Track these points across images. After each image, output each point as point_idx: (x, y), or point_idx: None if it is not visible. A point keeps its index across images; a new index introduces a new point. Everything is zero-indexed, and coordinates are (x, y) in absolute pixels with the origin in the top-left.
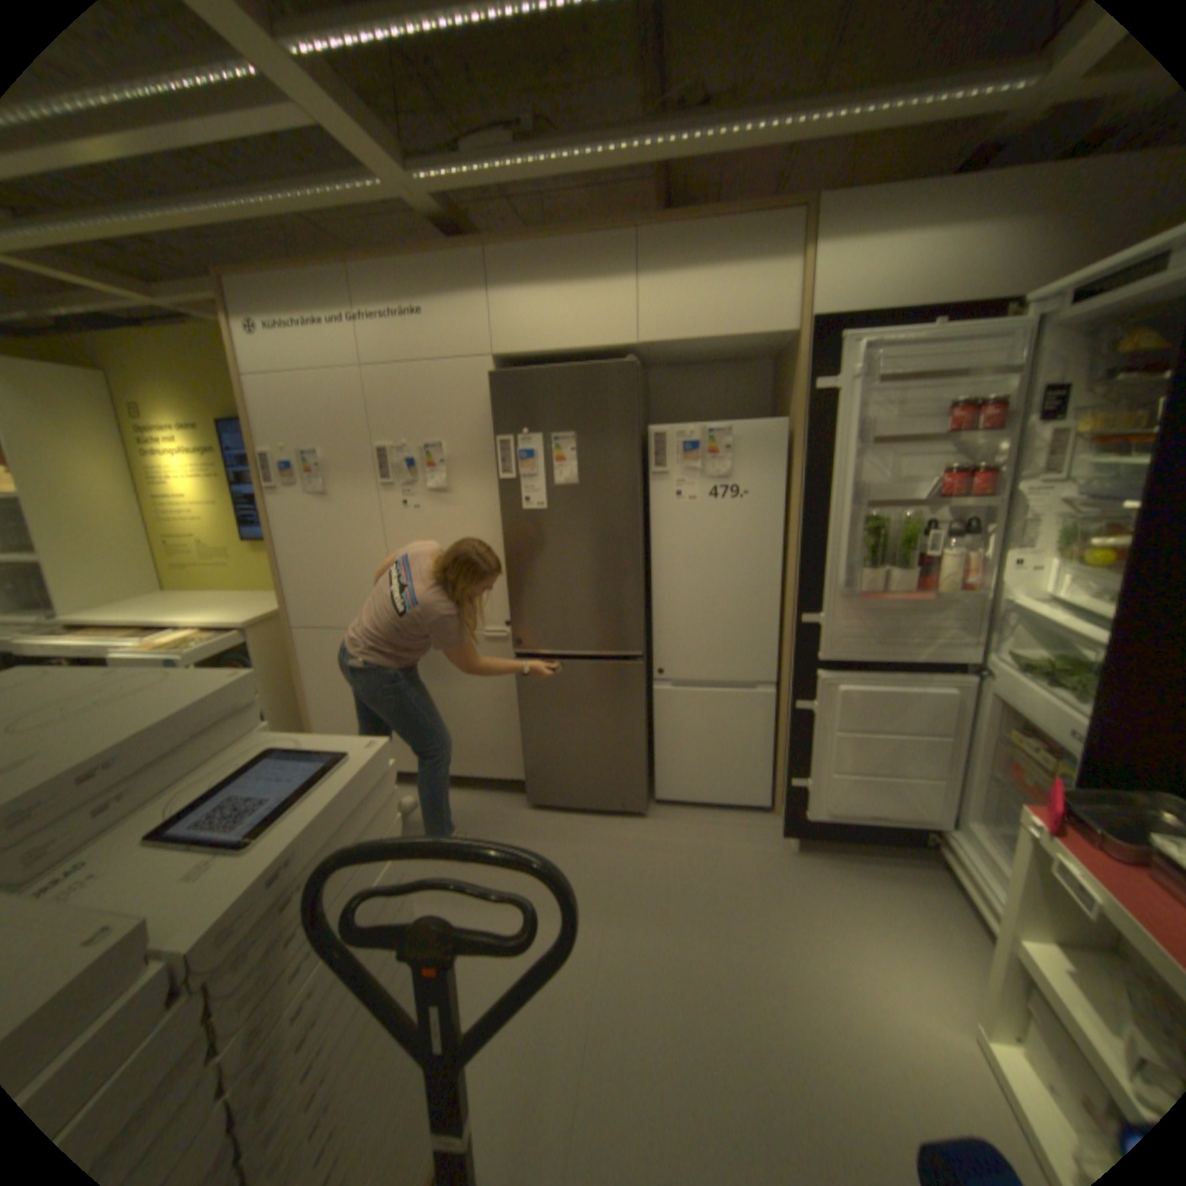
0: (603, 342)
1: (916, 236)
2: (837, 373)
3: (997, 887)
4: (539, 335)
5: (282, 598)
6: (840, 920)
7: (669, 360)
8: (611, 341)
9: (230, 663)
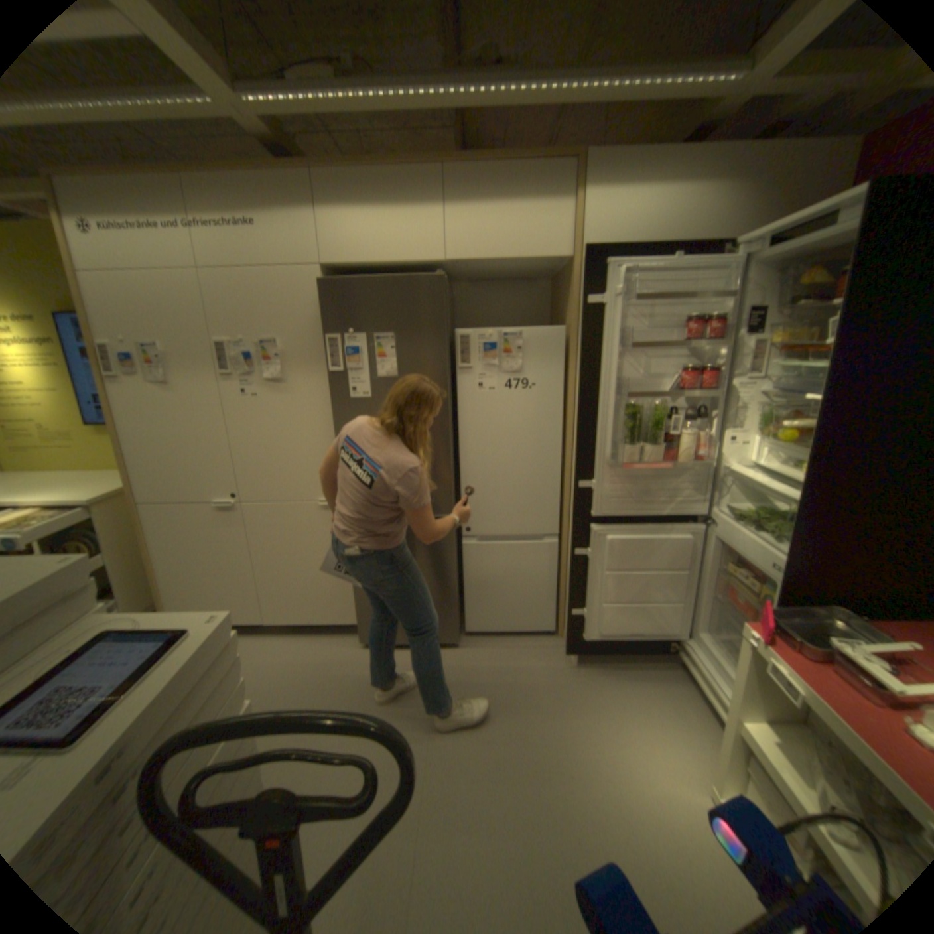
0: (416, 258)
1: (657, 187)
2: (603, 291)
3: (719, 679)
4: (361, 249)
5: (126, 477)
6: (610, 715)
7: (470, 276)
8: (423, 257)
9: (76, 537)
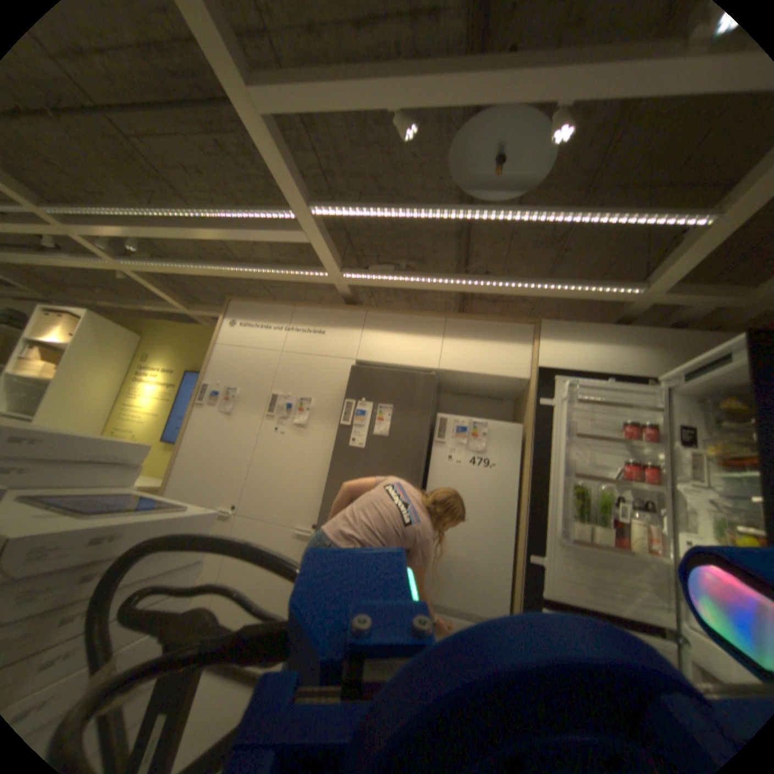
0: (418, 364)
1: (591, 345)
2: (551, 396)
3: None
4: (384, 354)
5: (170, 475)
6: None
7: (453, 387)
8: (422, 364)
9: None
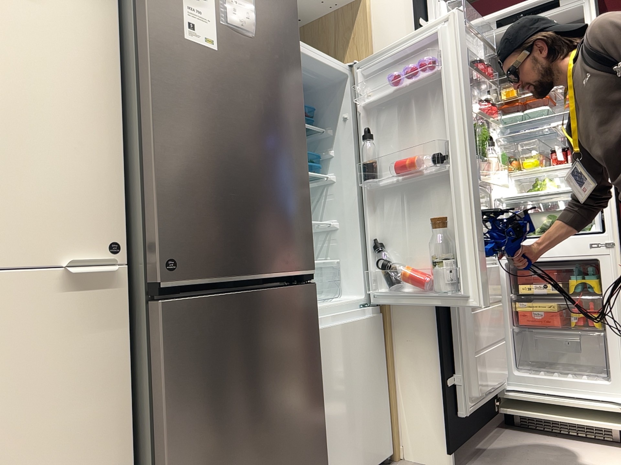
0: None
1: None
2: (427, 18)
3: (564, 391)
4: None
5: None
6: None
7: None
8: None
9: None
